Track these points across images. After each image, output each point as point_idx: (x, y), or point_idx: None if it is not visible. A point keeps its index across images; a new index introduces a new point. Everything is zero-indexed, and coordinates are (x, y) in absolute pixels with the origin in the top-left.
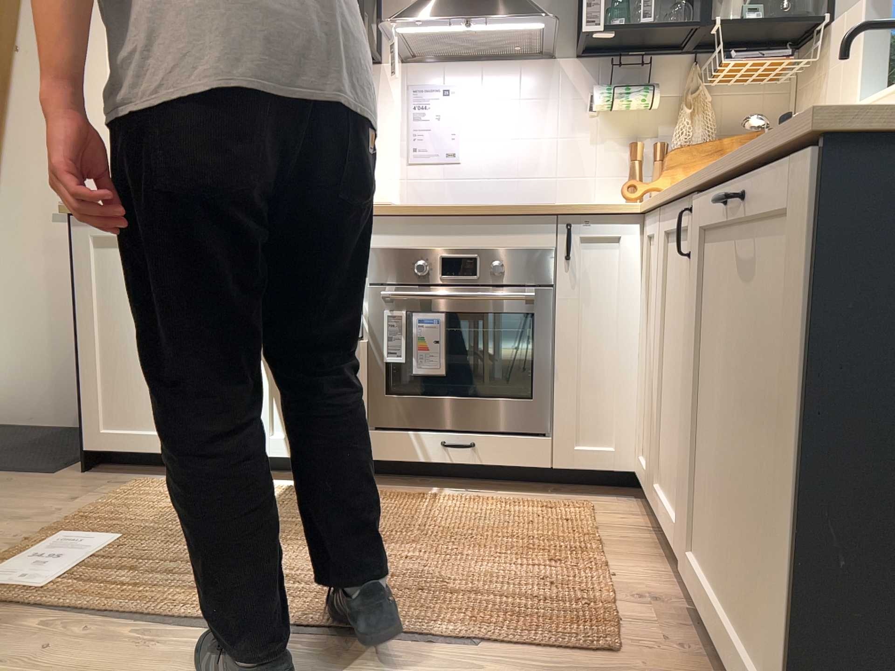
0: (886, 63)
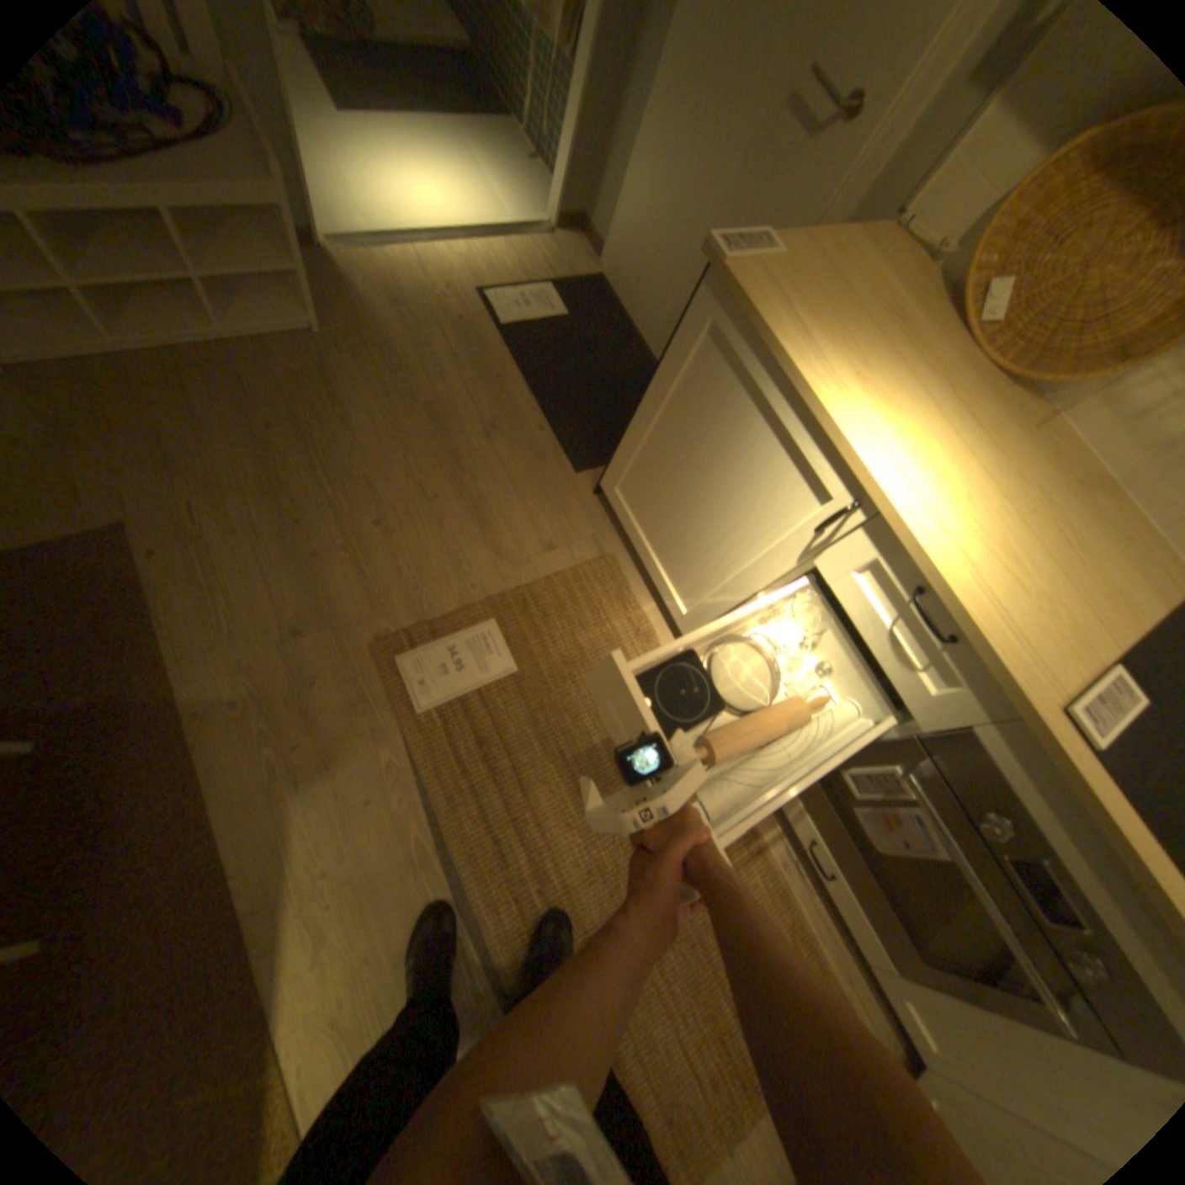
0: None
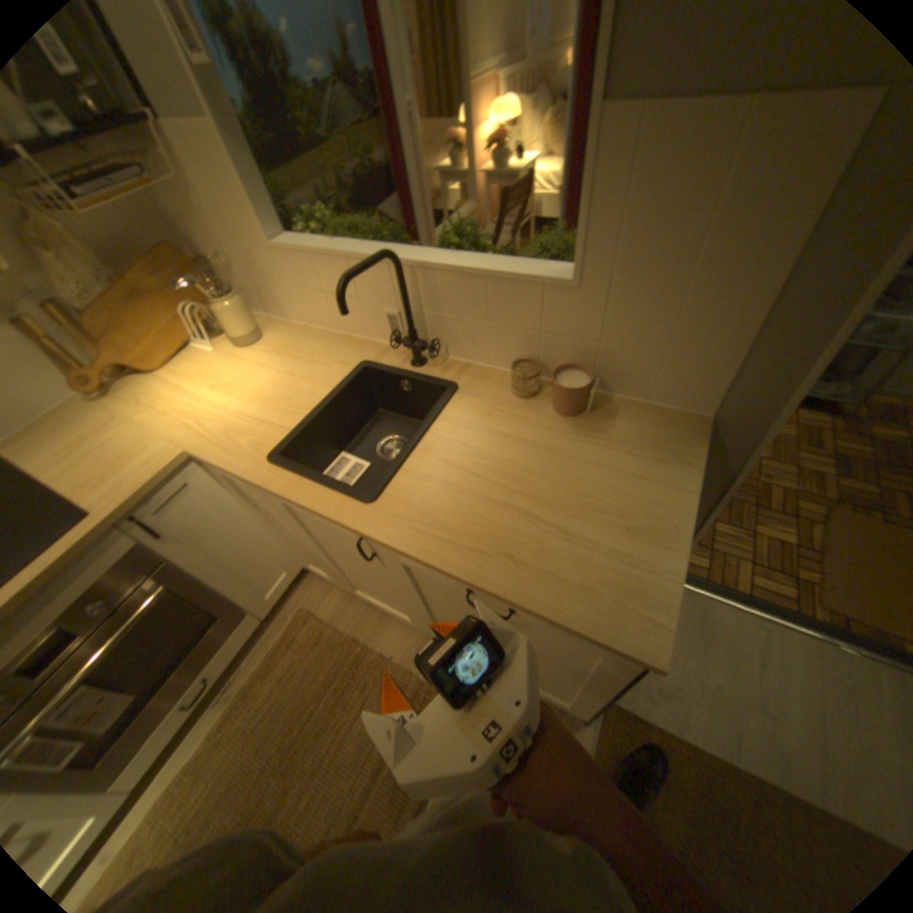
0: (264, 193)
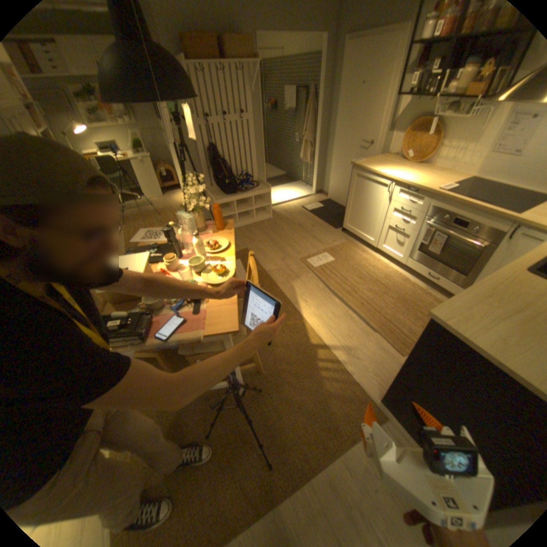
0: None
